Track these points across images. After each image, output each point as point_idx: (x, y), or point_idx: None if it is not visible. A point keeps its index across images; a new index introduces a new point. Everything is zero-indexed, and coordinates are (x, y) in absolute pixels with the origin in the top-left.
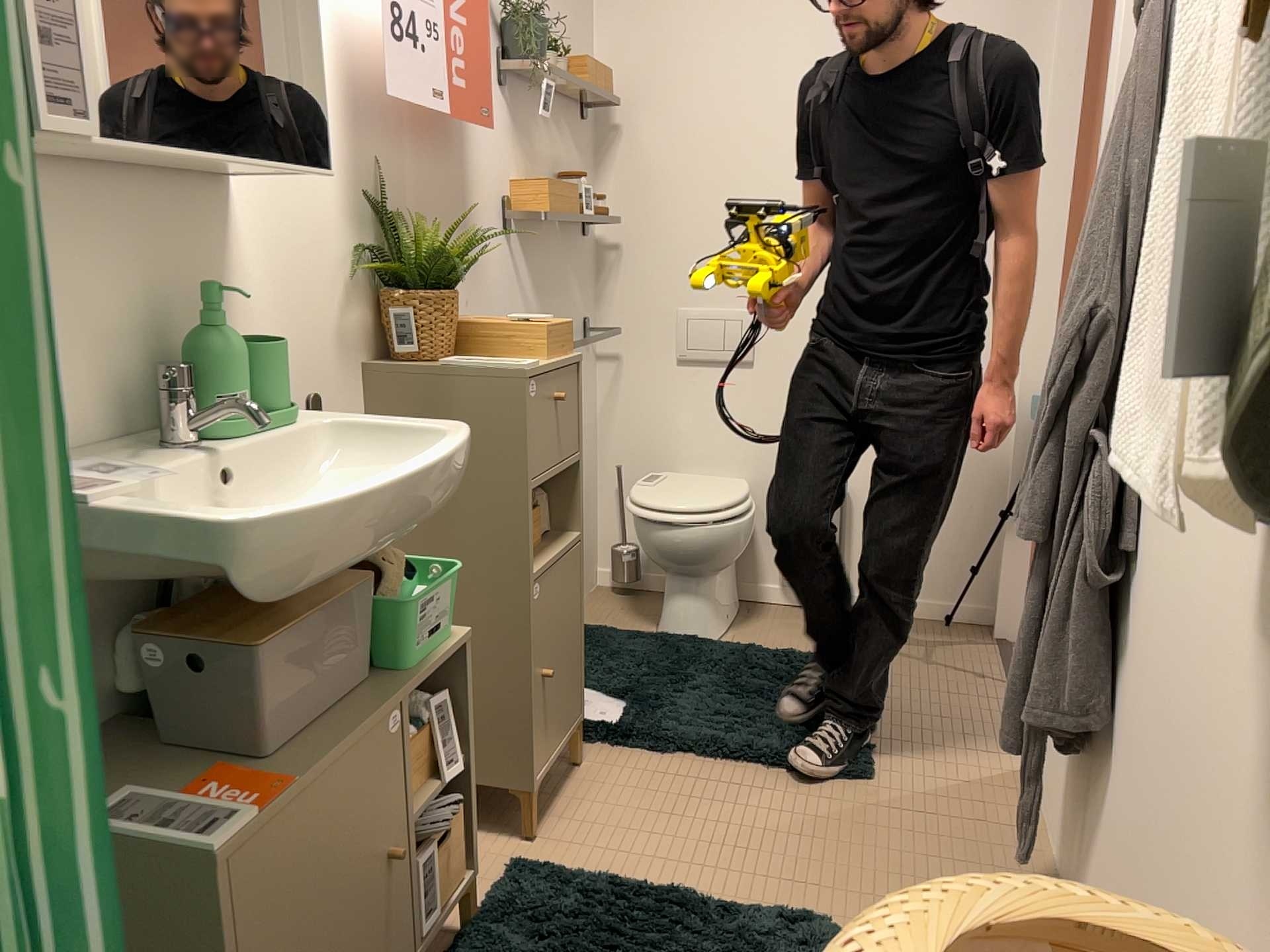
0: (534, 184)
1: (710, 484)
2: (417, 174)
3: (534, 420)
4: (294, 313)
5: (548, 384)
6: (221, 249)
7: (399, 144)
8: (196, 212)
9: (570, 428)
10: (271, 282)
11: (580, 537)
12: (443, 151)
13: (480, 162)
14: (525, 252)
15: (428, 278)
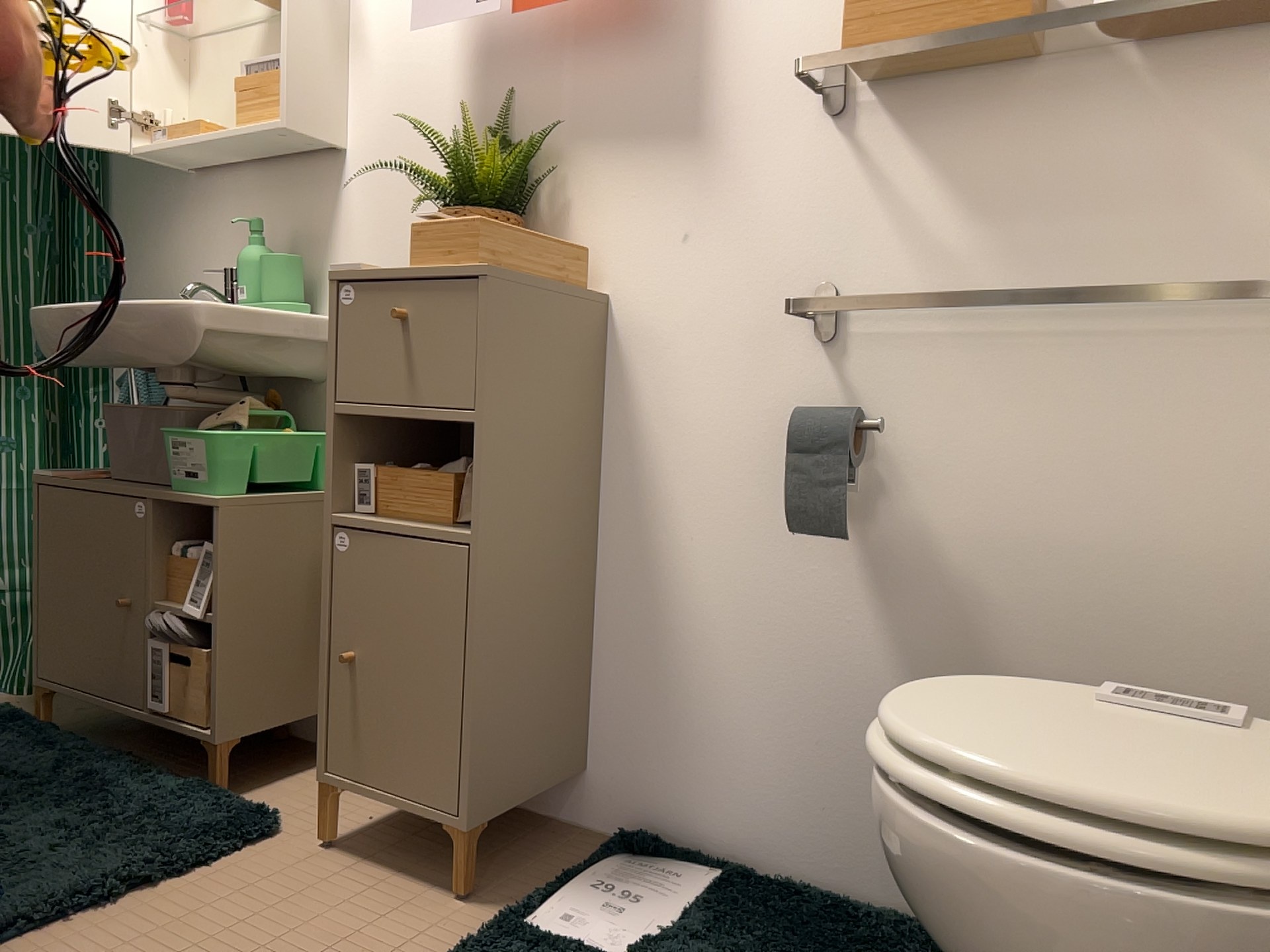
0: (965, 6)
1: (1182, 755)
2: (580, 90)
3: (351, 334)
4: (391, 248)
5: (389, 299)
6: (335, 204)
7: (549, 67)
8: (321, 182)
9: (445, 366)
10: (372, 225)
11: (476, 537)
12: (641, 46)
13: (744, 30)
14: (909, 140)
15: (455, 202)
